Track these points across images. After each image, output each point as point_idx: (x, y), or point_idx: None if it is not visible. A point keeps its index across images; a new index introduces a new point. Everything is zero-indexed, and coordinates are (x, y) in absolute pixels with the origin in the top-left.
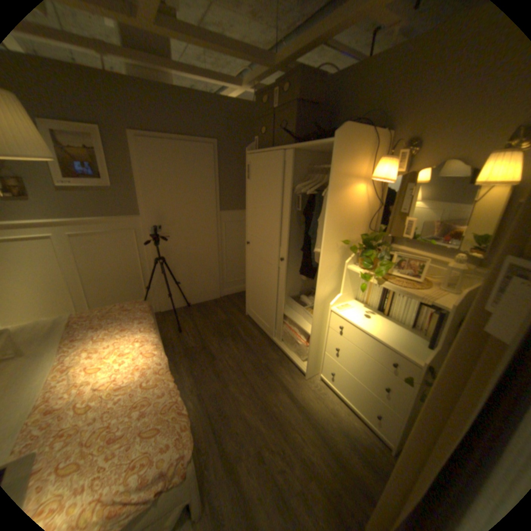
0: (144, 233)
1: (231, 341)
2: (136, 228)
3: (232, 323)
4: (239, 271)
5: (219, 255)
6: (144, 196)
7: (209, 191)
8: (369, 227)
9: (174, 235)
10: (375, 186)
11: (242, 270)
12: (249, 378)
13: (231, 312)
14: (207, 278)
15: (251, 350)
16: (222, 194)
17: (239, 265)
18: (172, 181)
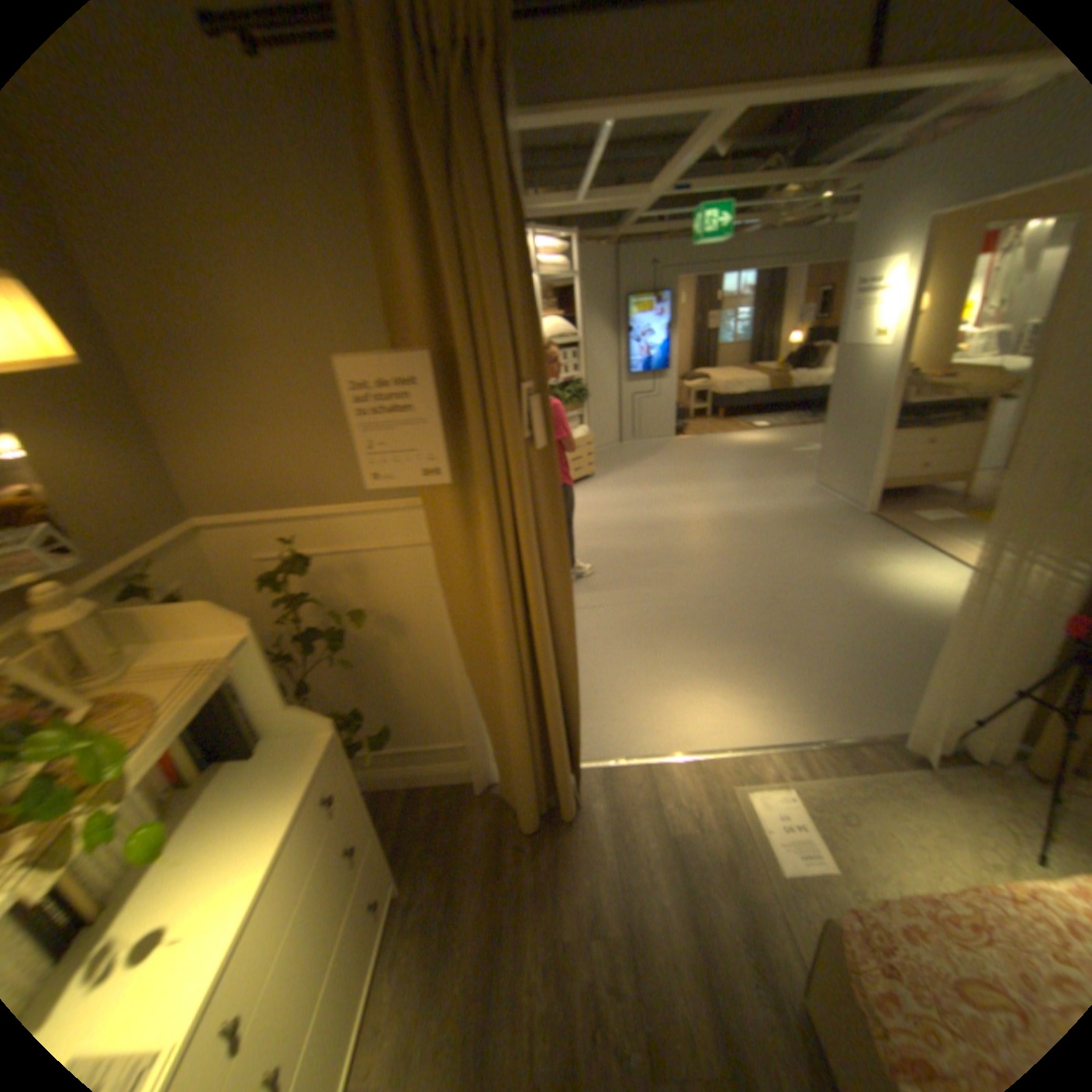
0: None
1: None
2: None
3: None
4: None
5: None
6: None
7: None
8: None
9: None
10: None
11: None
12: None
13: None
14: None
15: None
16: None
17: None
18: None
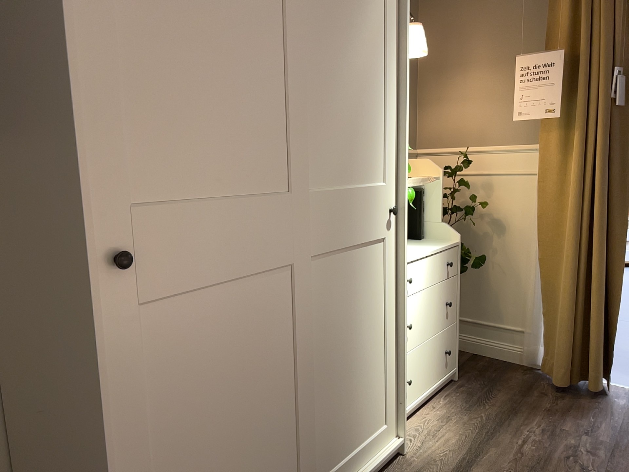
0: None
1: None
2: None
3: None
4: None
5: None
6: None
7: None
8: None
9: None
10: None
11: None
12: None
13: None
14: None
15: None
16: None
17: None
18: None
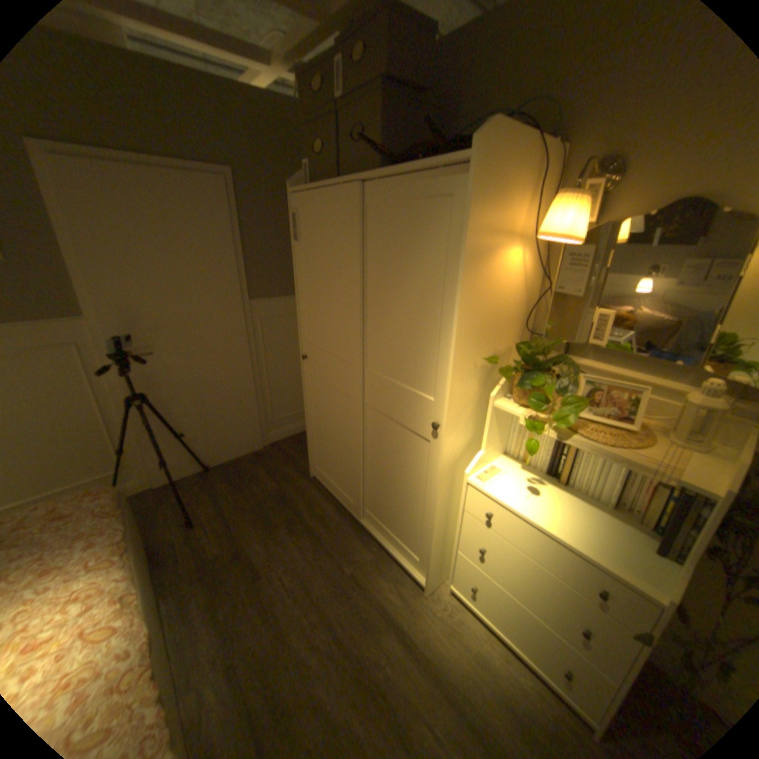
0: (99, 350)
1: (288, 533)
2: (80, 343)
3: (286, 496)
4: (294, 400)
5: (255, 378)
6: (89, 278)
7: (225, 264)
8: (524, 326)
9: (162, 349)
10: (535, 251)
11: (299, 398)
12: (325, 611)
13: (284, 474)
14: (236, 420)
15: (323, 548)
16: (250, 270)
17: (293, 389)
18: (147, 248)
